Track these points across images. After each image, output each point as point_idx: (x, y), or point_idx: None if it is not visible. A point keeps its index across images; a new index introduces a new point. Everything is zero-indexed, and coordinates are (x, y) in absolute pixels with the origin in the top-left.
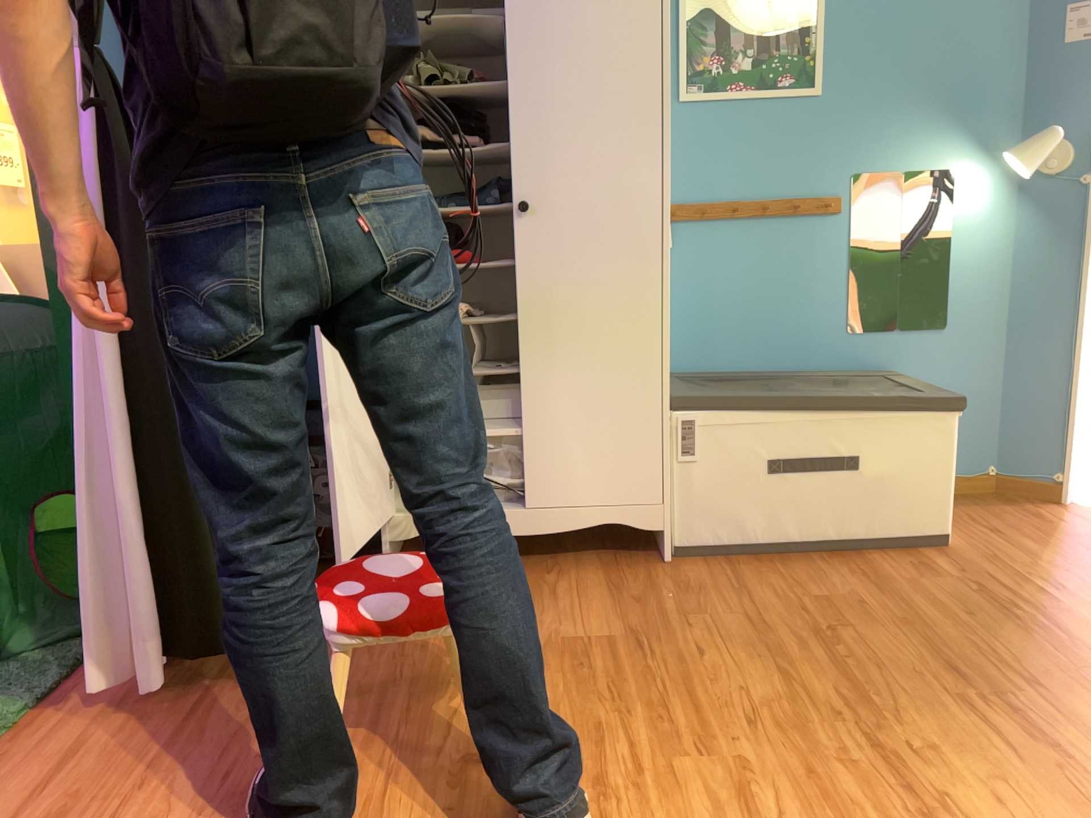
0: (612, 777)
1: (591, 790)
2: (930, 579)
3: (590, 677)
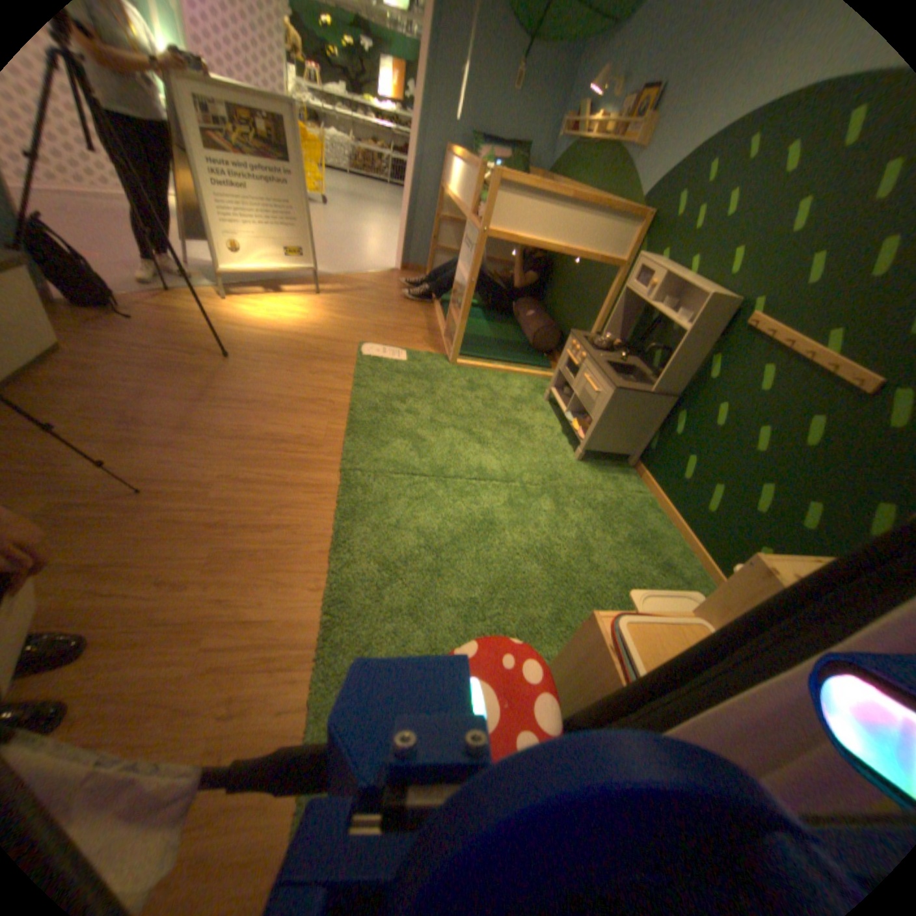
0: (206, 517)
1: (213, 525)
2: (96, 371)
3: (97, 517)
